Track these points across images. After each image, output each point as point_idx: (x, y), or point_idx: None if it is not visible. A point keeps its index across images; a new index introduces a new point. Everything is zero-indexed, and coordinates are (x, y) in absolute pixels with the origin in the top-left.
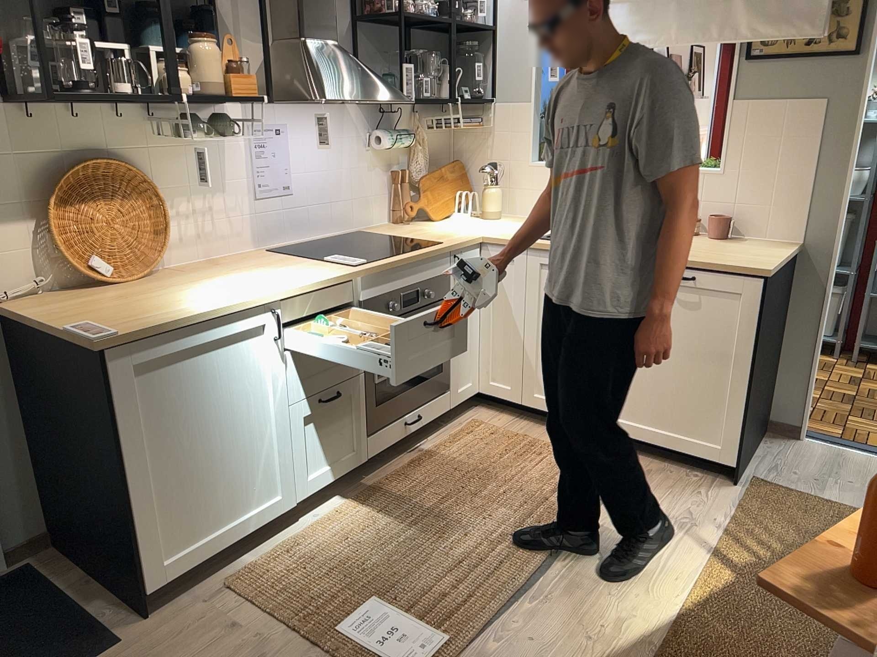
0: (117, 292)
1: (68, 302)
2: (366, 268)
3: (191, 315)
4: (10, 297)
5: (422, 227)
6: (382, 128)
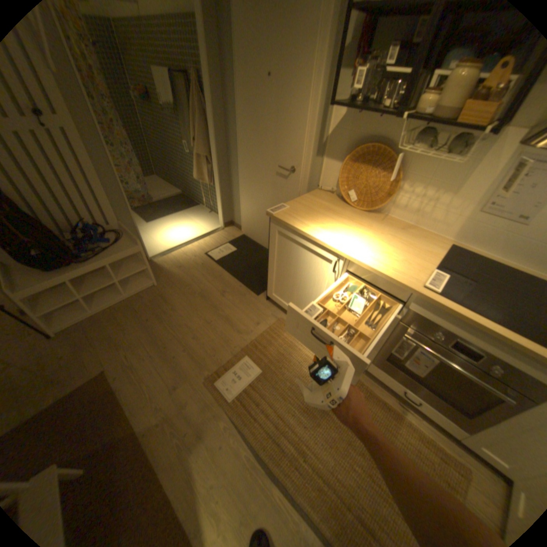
0: (339, 208)
1: (322, 200)
2: (423, 293)
3: (301, 228)
4: (323, 188)
5: None
6: None
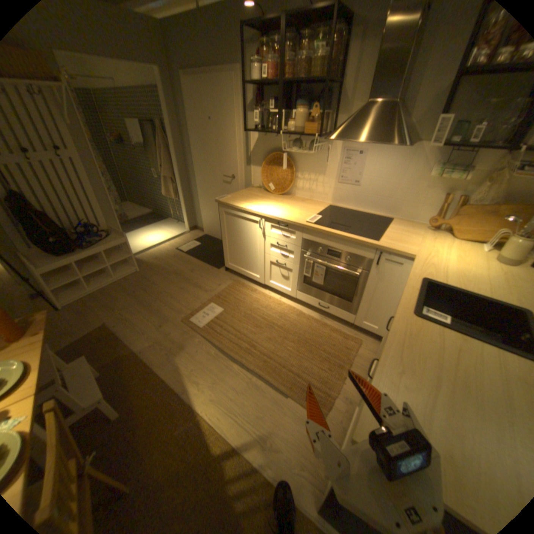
0: (263, 194)
1: (253, 192)
2: (304, 224)
3: (237, 205)
4: (254, 186)
5: (428, 235)
6: (457, 161)
